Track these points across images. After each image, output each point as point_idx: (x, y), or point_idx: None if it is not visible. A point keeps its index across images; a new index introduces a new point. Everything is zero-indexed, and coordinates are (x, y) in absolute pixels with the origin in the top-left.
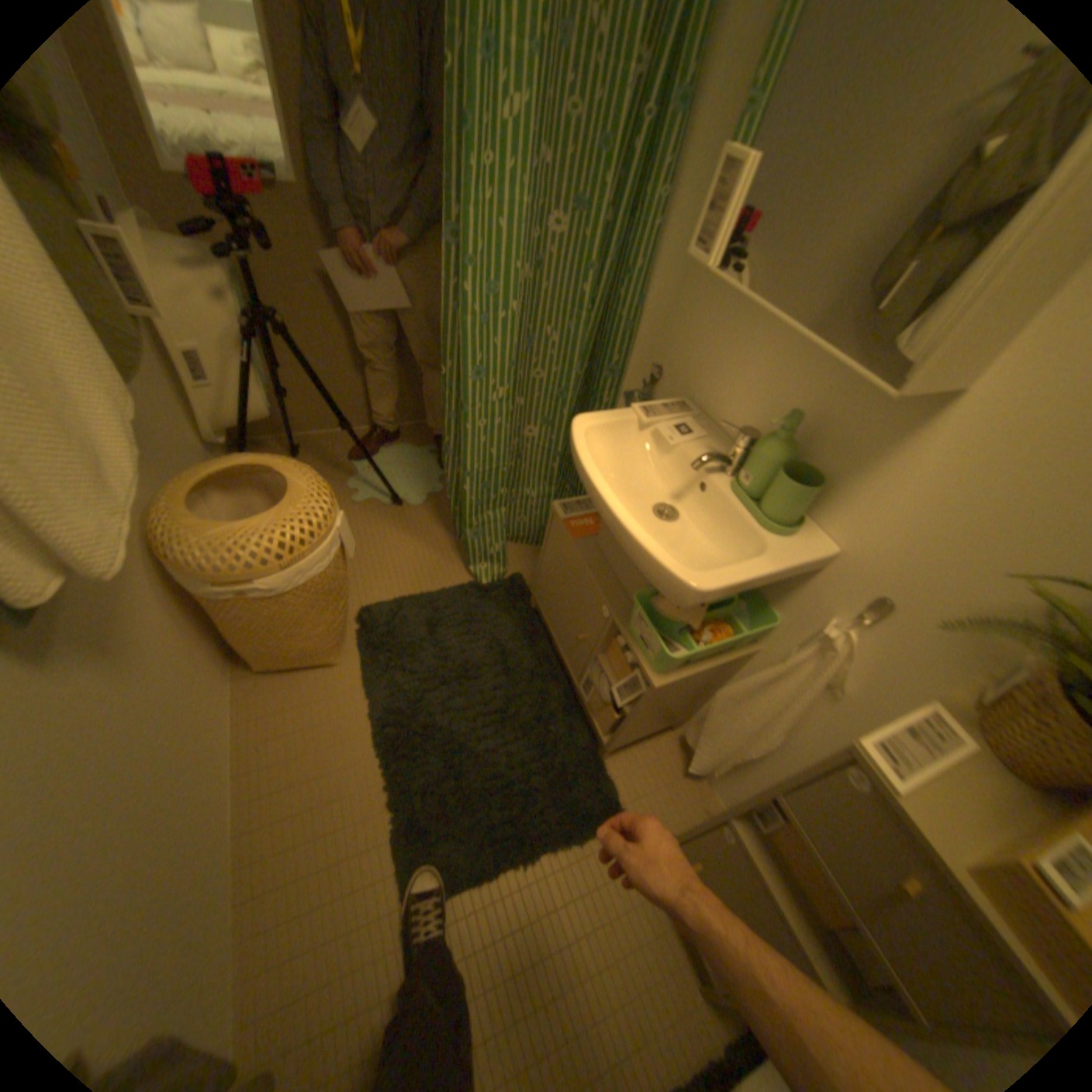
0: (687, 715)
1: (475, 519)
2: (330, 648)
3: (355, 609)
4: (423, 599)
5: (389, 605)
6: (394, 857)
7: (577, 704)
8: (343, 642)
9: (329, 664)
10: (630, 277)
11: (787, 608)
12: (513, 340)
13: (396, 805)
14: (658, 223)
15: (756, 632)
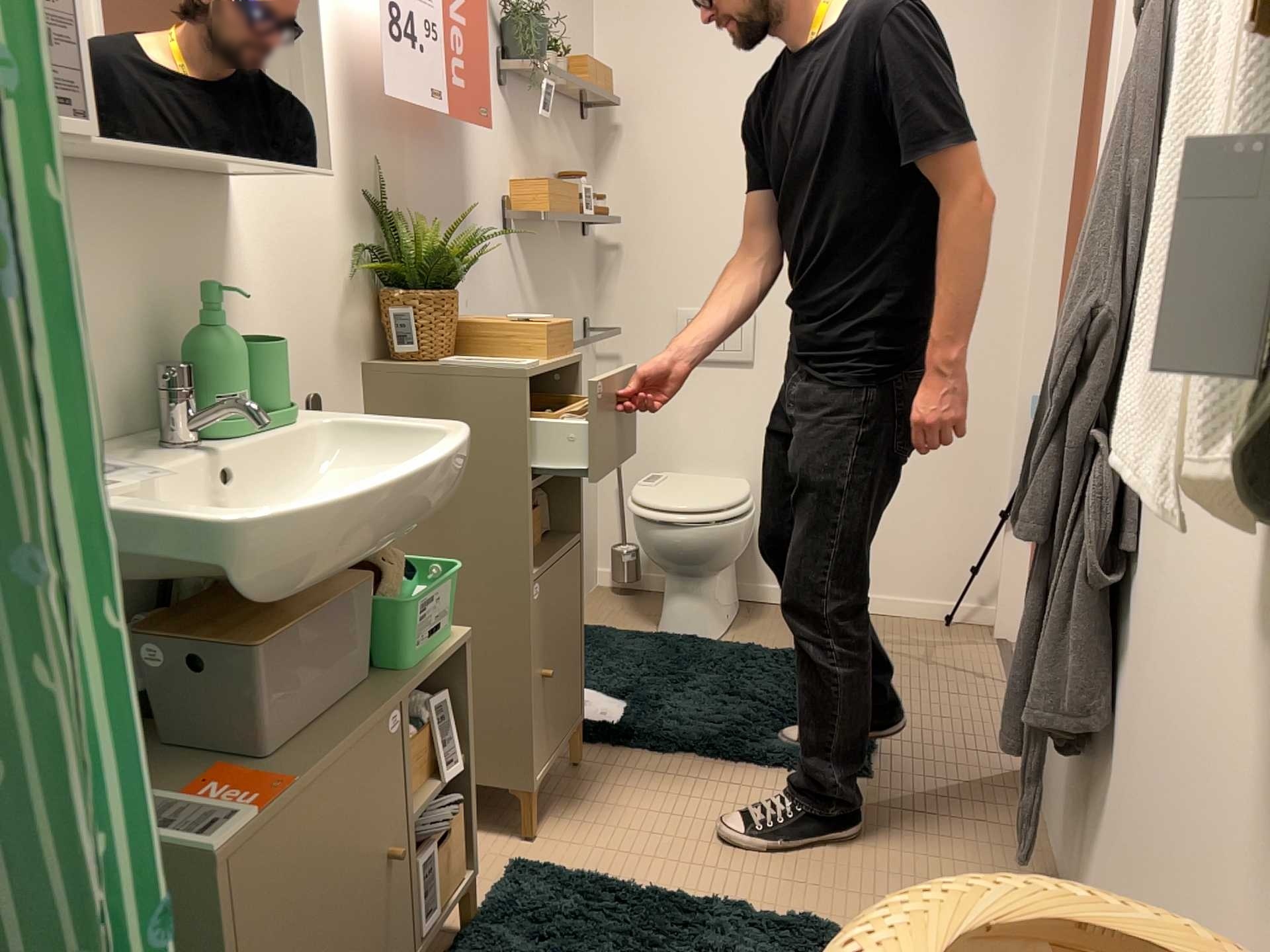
0: None
1: None
2: None
3: None
4: None
5: None
6: None
7: None
8: None
9: None
10: None
11: None
12: None
13: None
14: None
15: None
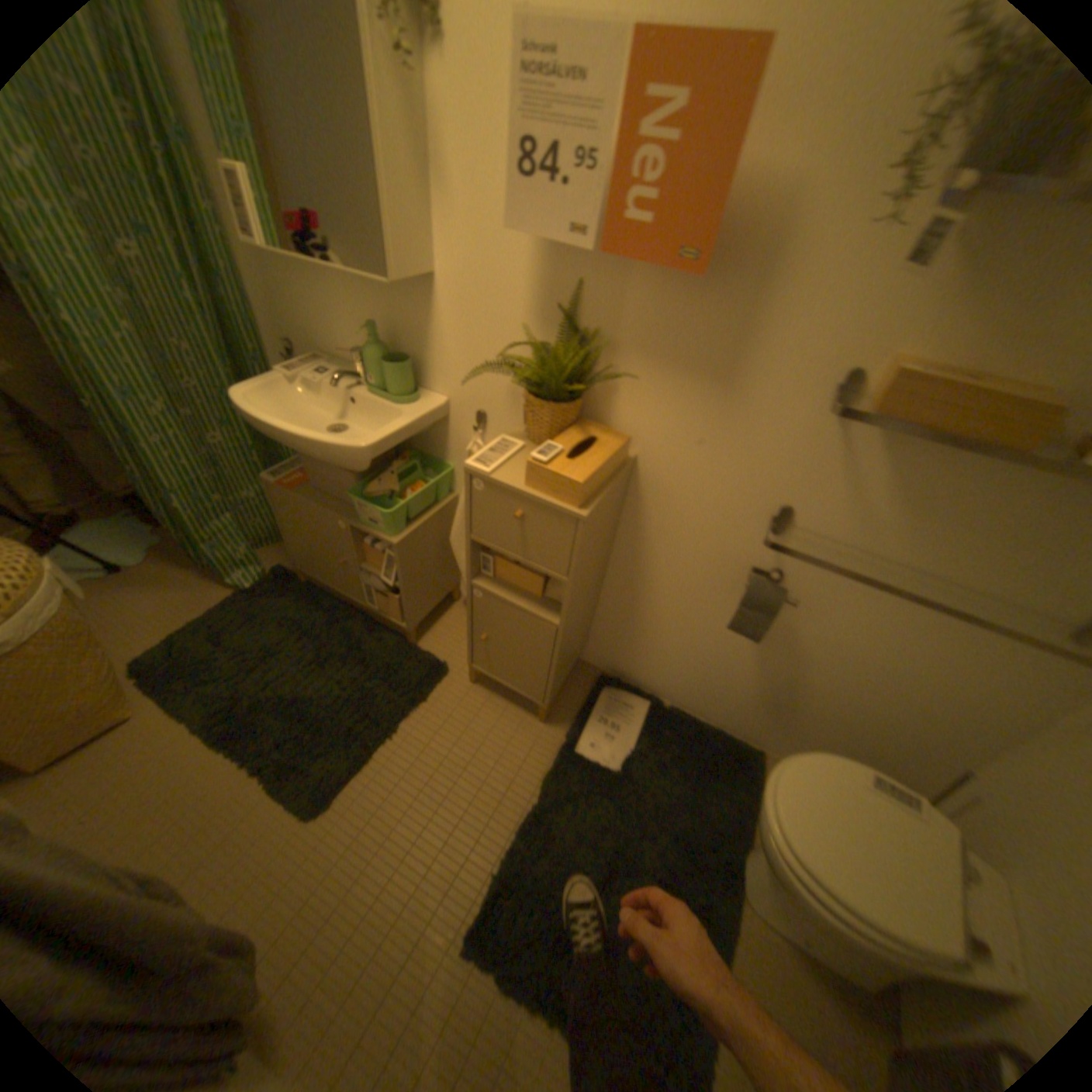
0: (451, 577)
1: (204, 539)
2: (110, 700)
3: (119, 672)
4: (190, 625)
5: (157, 647)
6: (276, 801)
7: (375, 623)
8: (122, 694)
9: (118, 722)
10: (224, 282)
11: (450, 458)
12: (142, 358)
13: (255, 770)
14: (220, 234)
15: (441, 481)
